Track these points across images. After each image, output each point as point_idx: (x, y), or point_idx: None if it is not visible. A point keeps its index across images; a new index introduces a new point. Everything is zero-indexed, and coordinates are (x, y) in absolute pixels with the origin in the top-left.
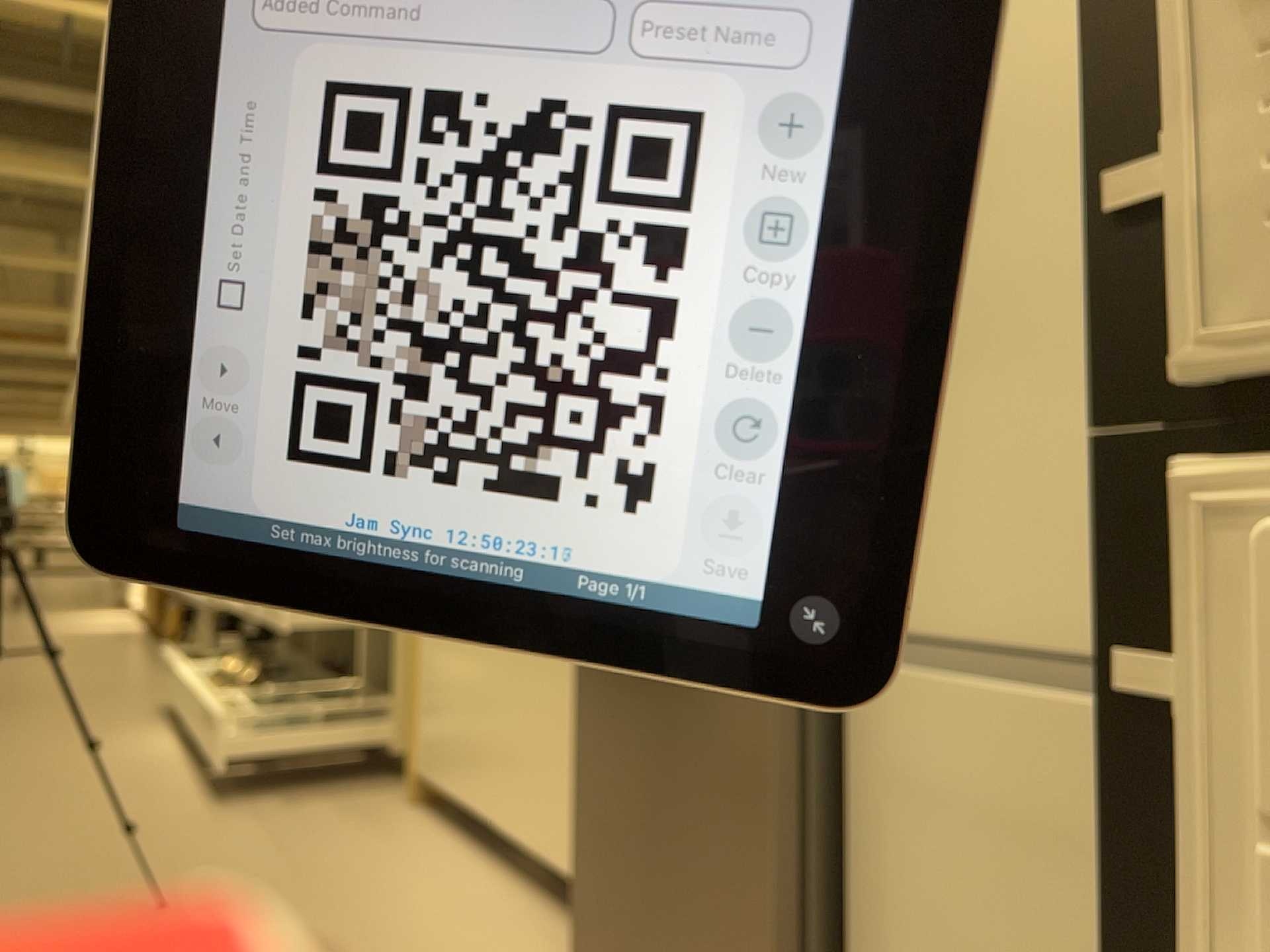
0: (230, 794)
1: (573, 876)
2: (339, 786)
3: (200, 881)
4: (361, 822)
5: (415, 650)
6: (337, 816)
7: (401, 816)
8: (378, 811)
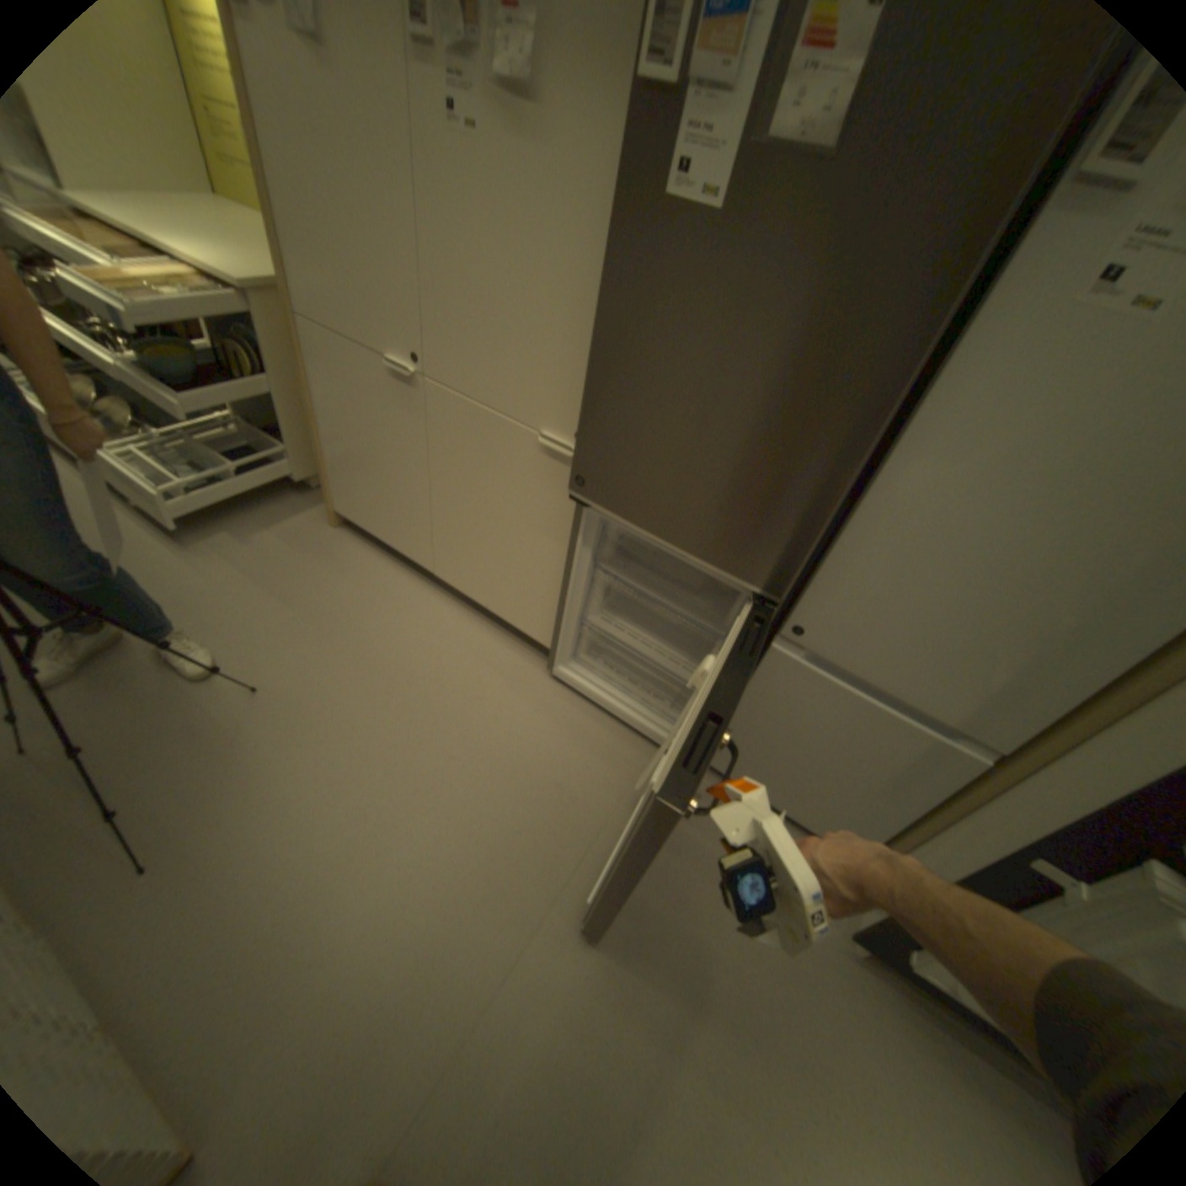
0: (180, 529)
1: (515, 622)
2: (264, 507)
3: (249, 641)
4: (314, 552)
5: (317, 434)
6: (291, 547)
7: (338, 541)
8: (316, 536)
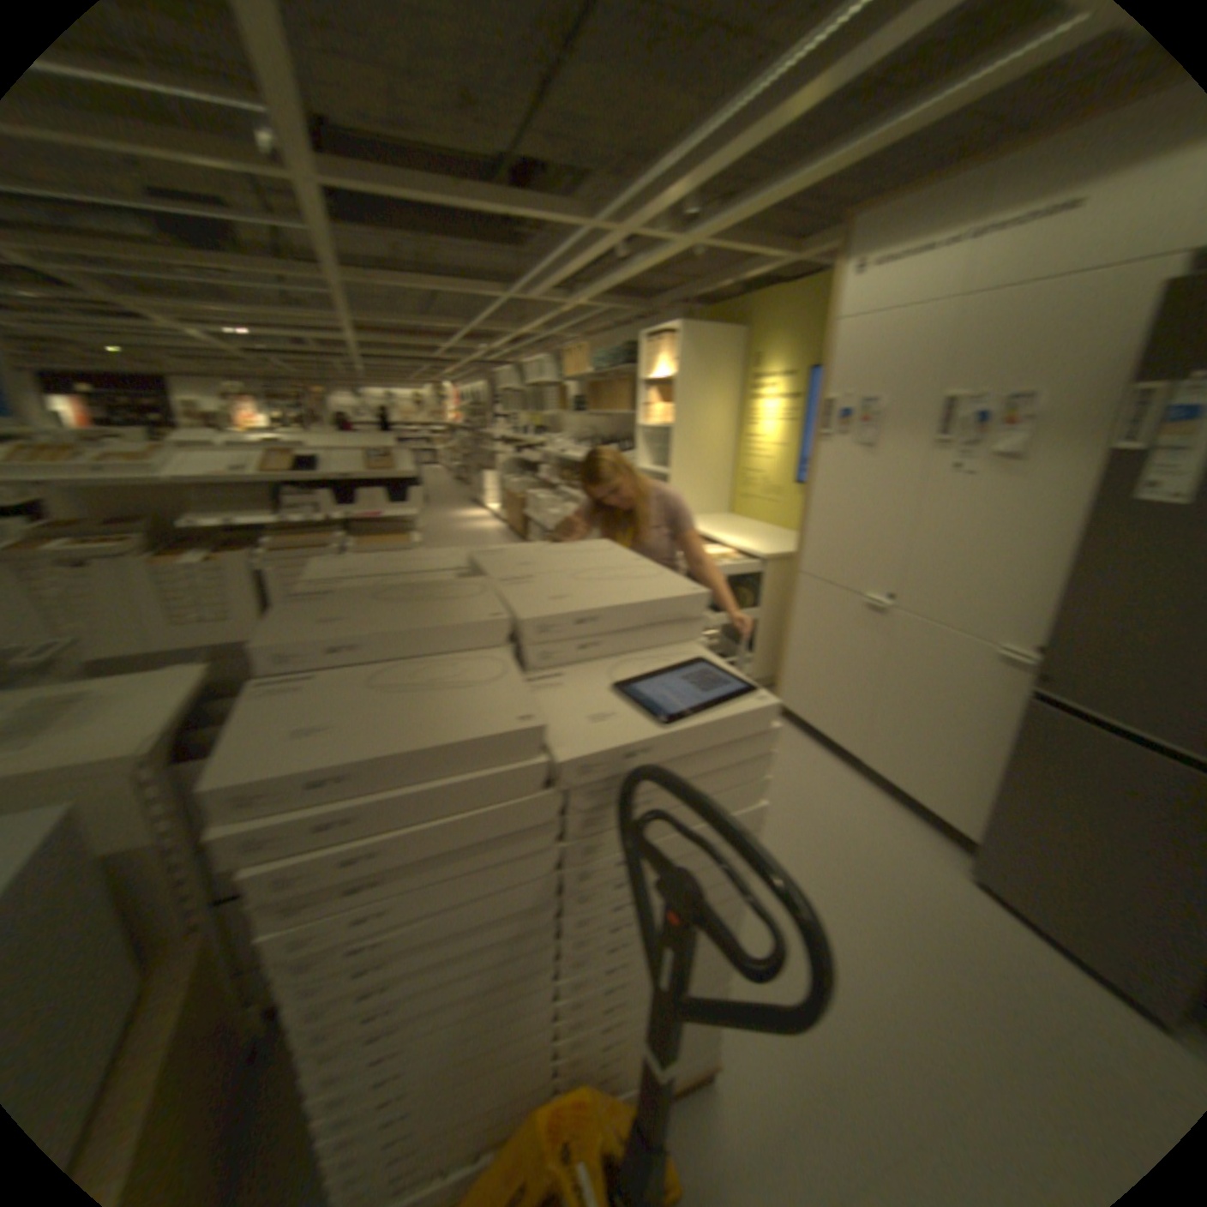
0: None
1: (944, 815)
2: None
3: None
4: None
5: (785, 647)
6: None
7: None
8: None
